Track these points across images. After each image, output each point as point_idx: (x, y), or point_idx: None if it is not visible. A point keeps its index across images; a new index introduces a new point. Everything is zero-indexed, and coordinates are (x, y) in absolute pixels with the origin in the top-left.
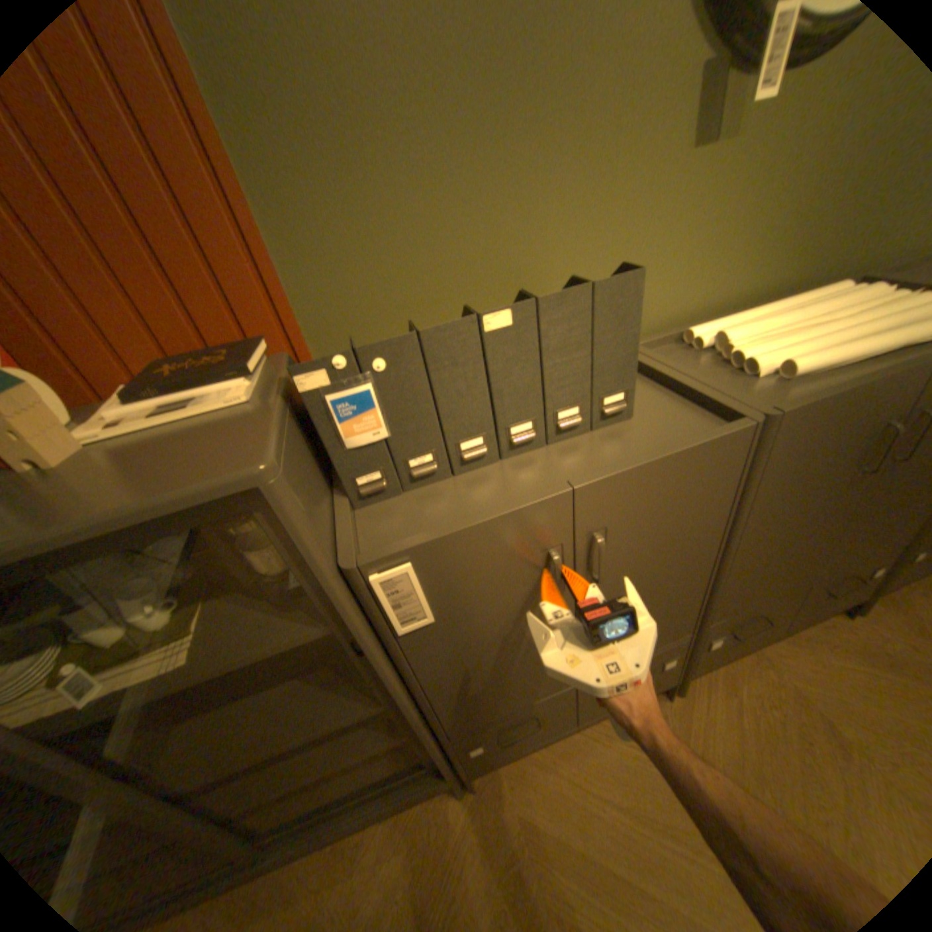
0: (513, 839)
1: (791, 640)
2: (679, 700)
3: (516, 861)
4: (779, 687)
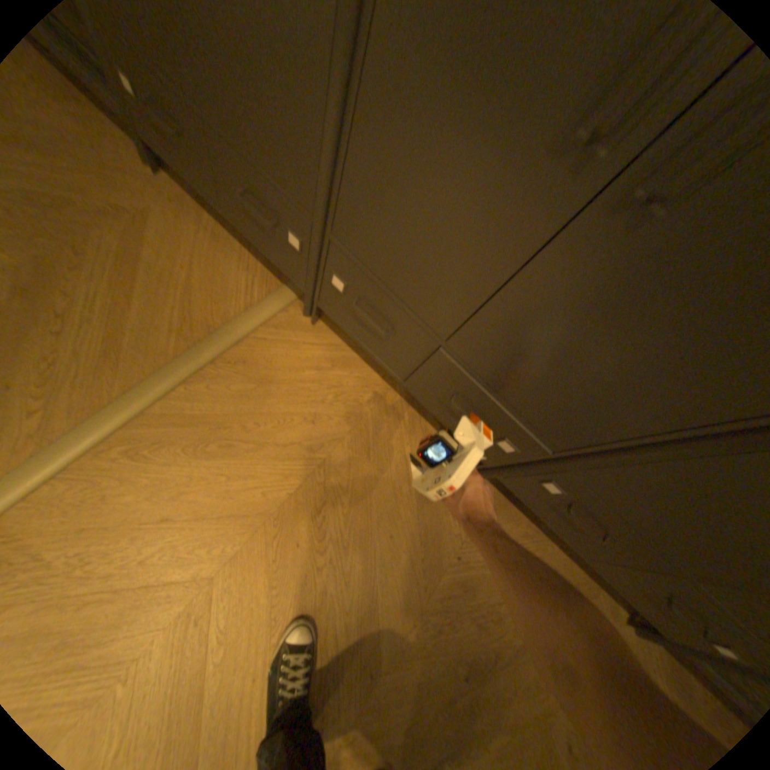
0: (128, 203)
1: (415, 414)
2: (306, 318)
3: (112, 207)
4: (359, 400)
